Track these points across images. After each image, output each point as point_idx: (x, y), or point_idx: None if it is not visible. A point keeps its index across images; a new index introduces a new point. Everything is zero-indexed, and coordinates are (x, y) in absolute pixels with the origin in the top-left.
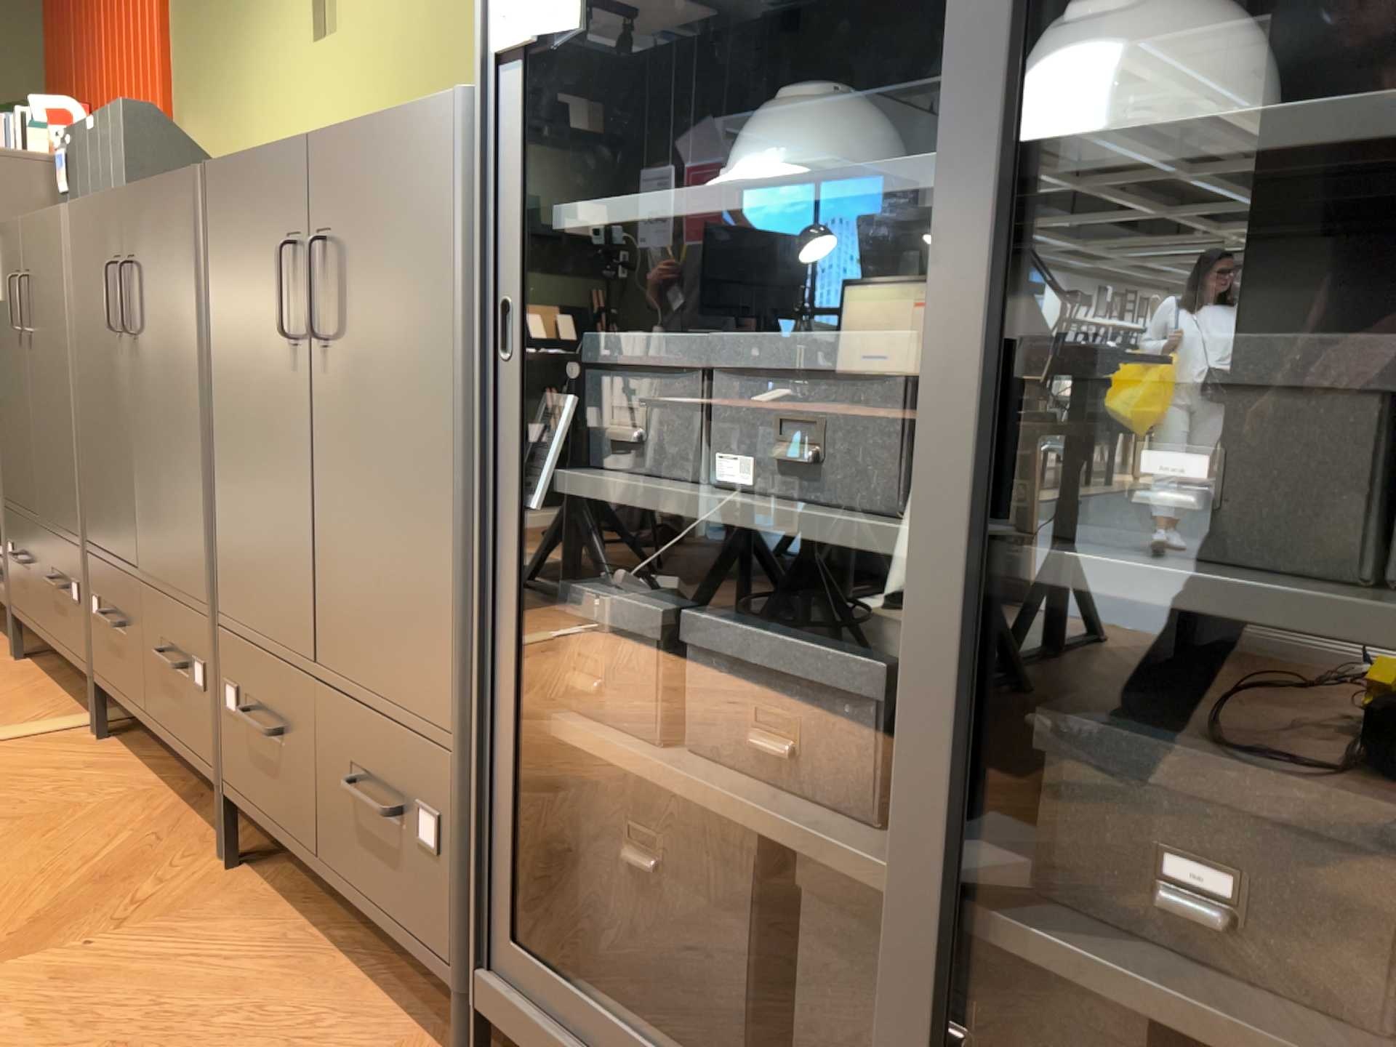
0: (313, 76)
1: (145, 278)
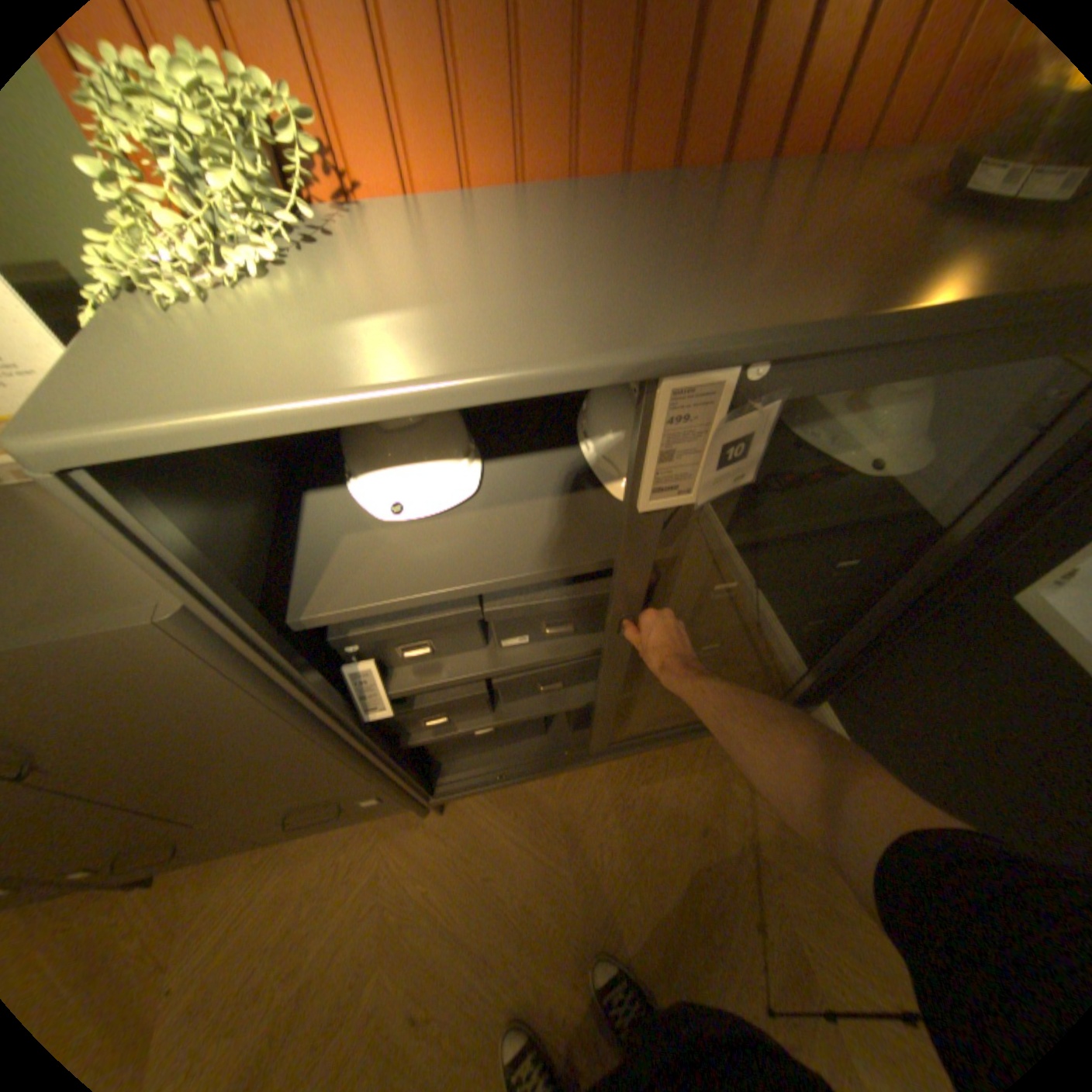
0: None
1: None
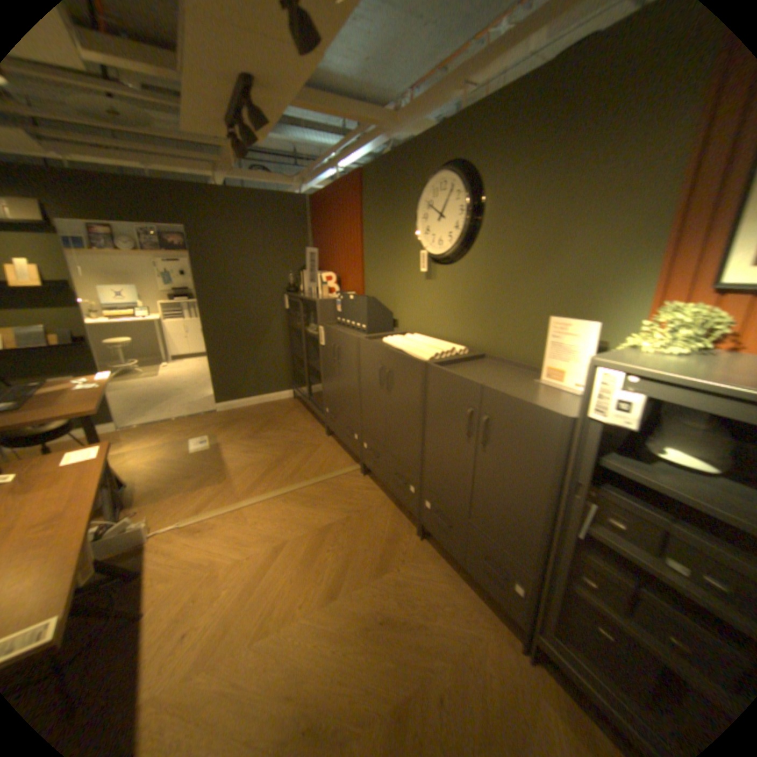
0: (424, 289)
1: (394, 378)
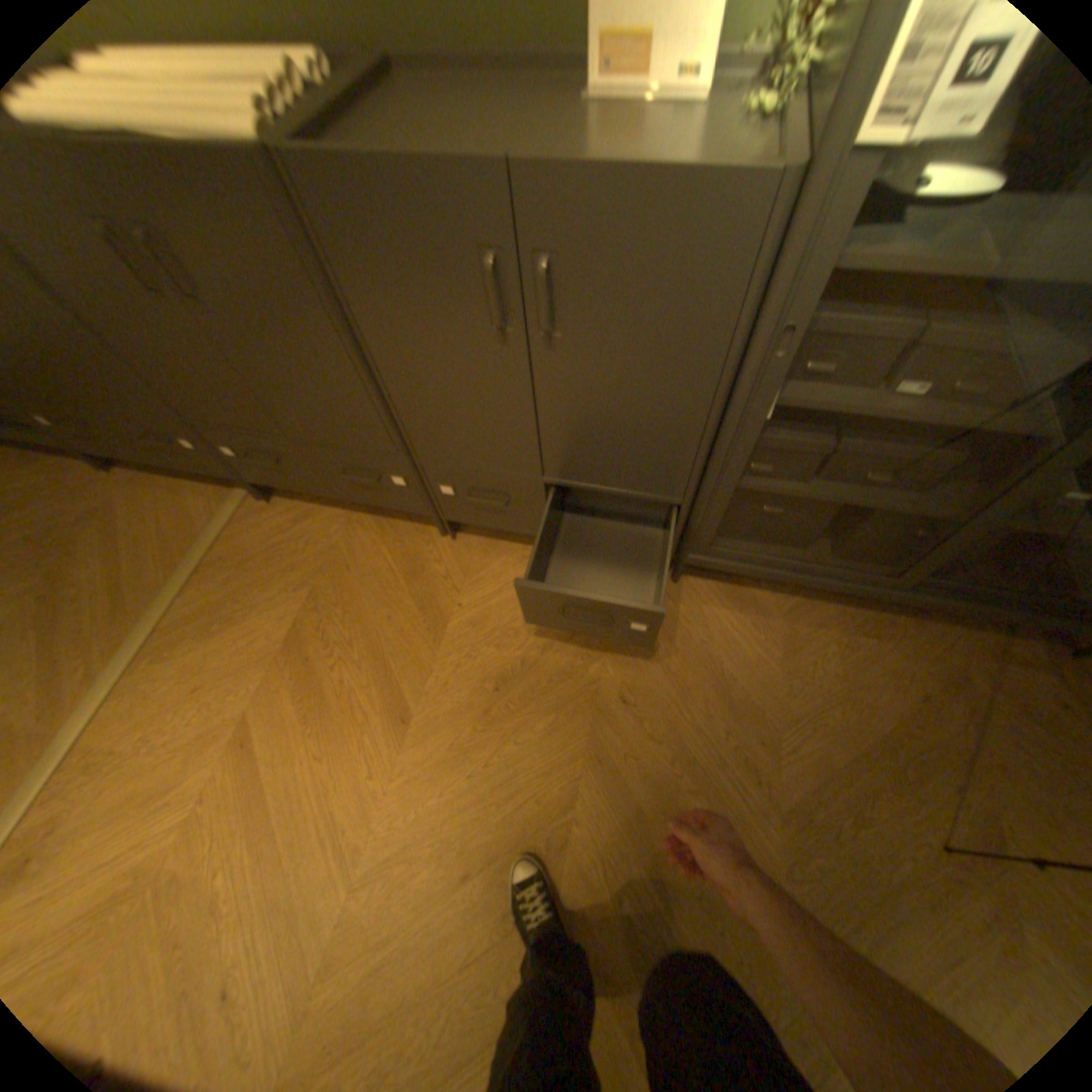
0: None
1: (188, 250)
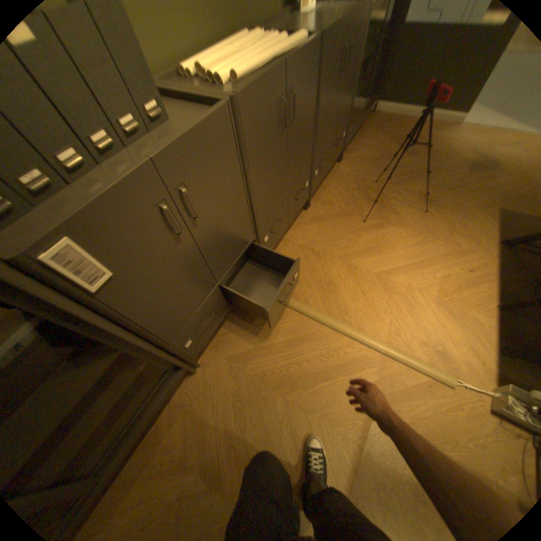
0: None
1: (297, 93)
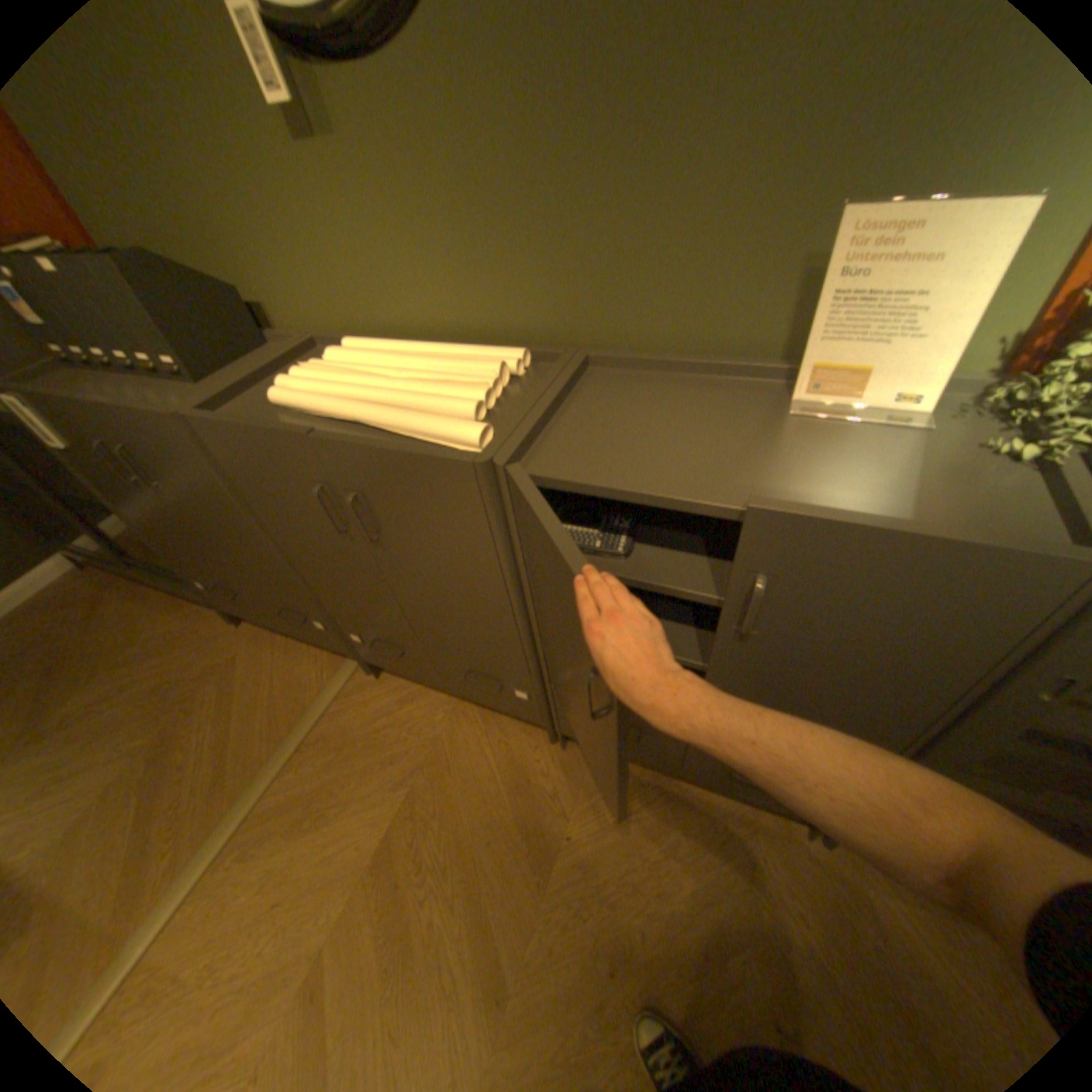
0: (307, 181)
1: (384, 510)
